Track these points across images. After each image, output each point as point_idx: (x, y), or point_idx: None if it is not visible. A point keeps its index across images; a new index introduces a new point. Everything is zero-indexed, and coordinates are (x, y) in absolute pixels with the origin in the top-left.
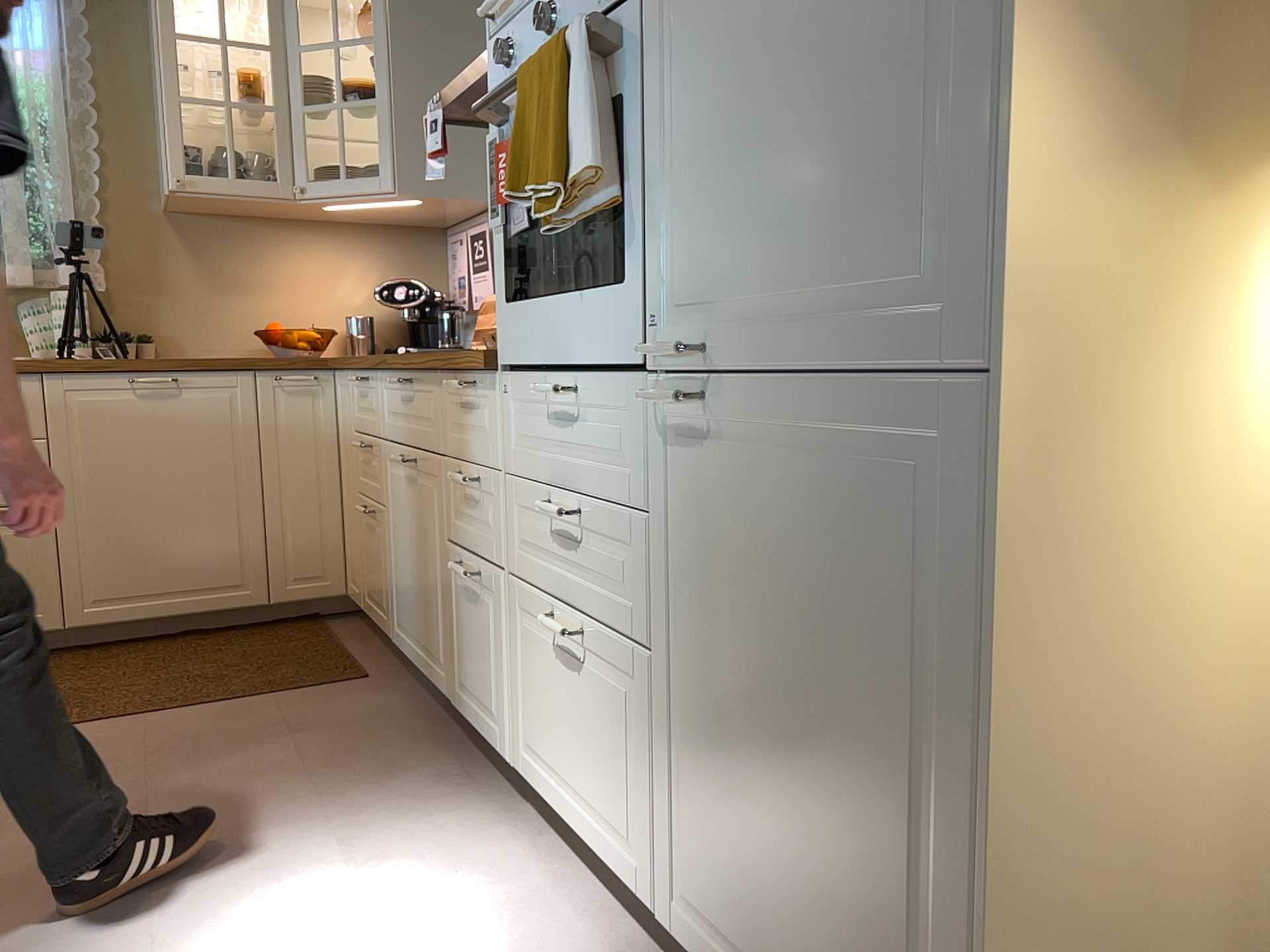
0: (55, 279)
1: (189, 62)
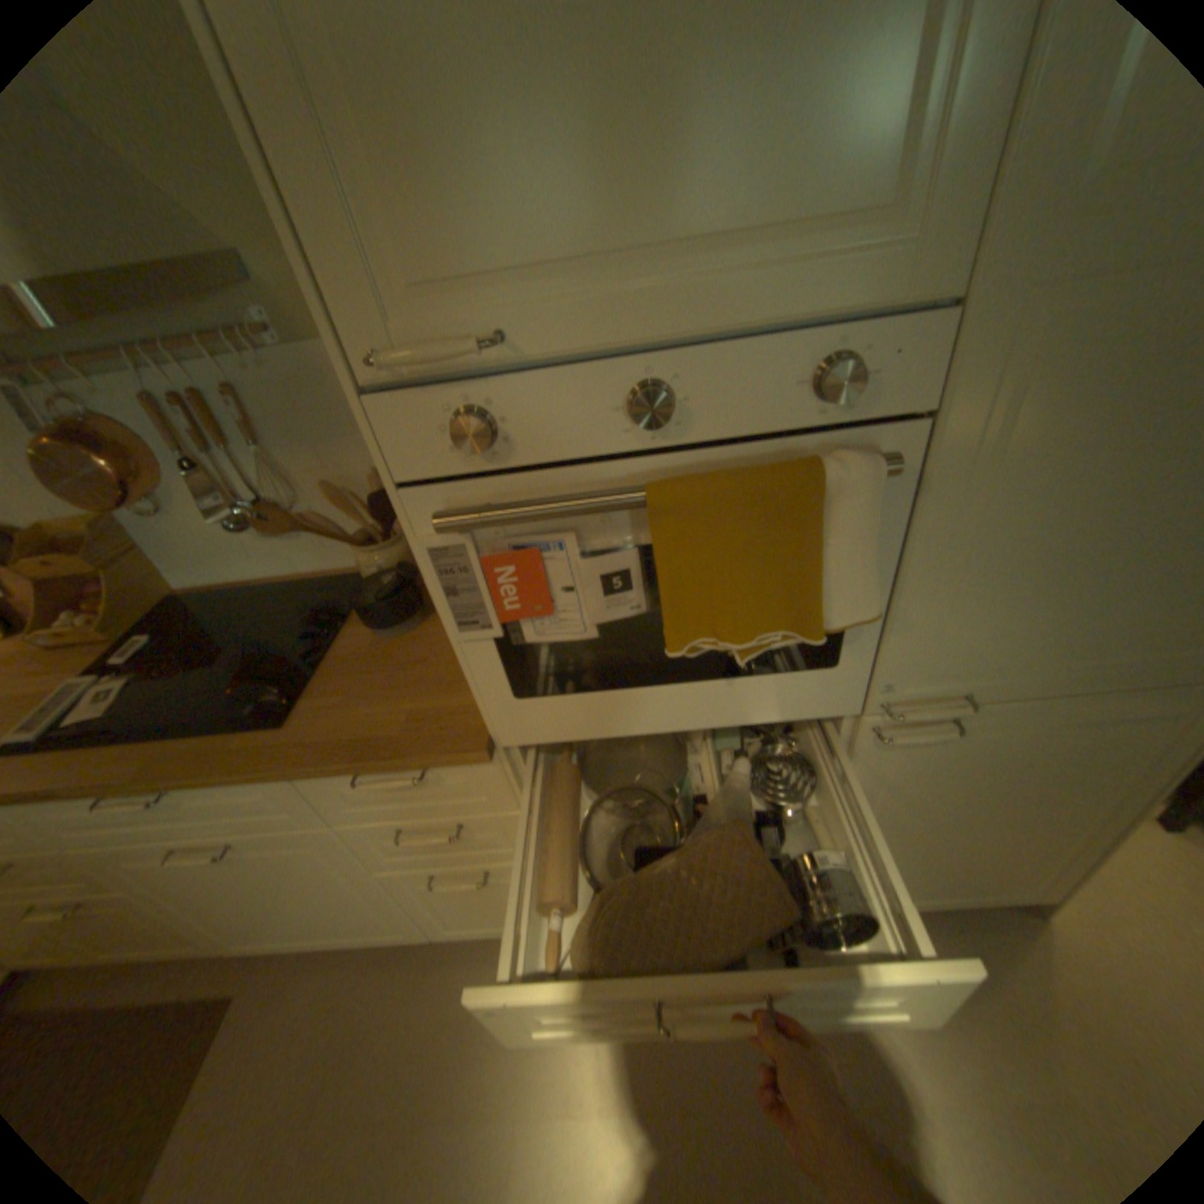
0: None
1: None
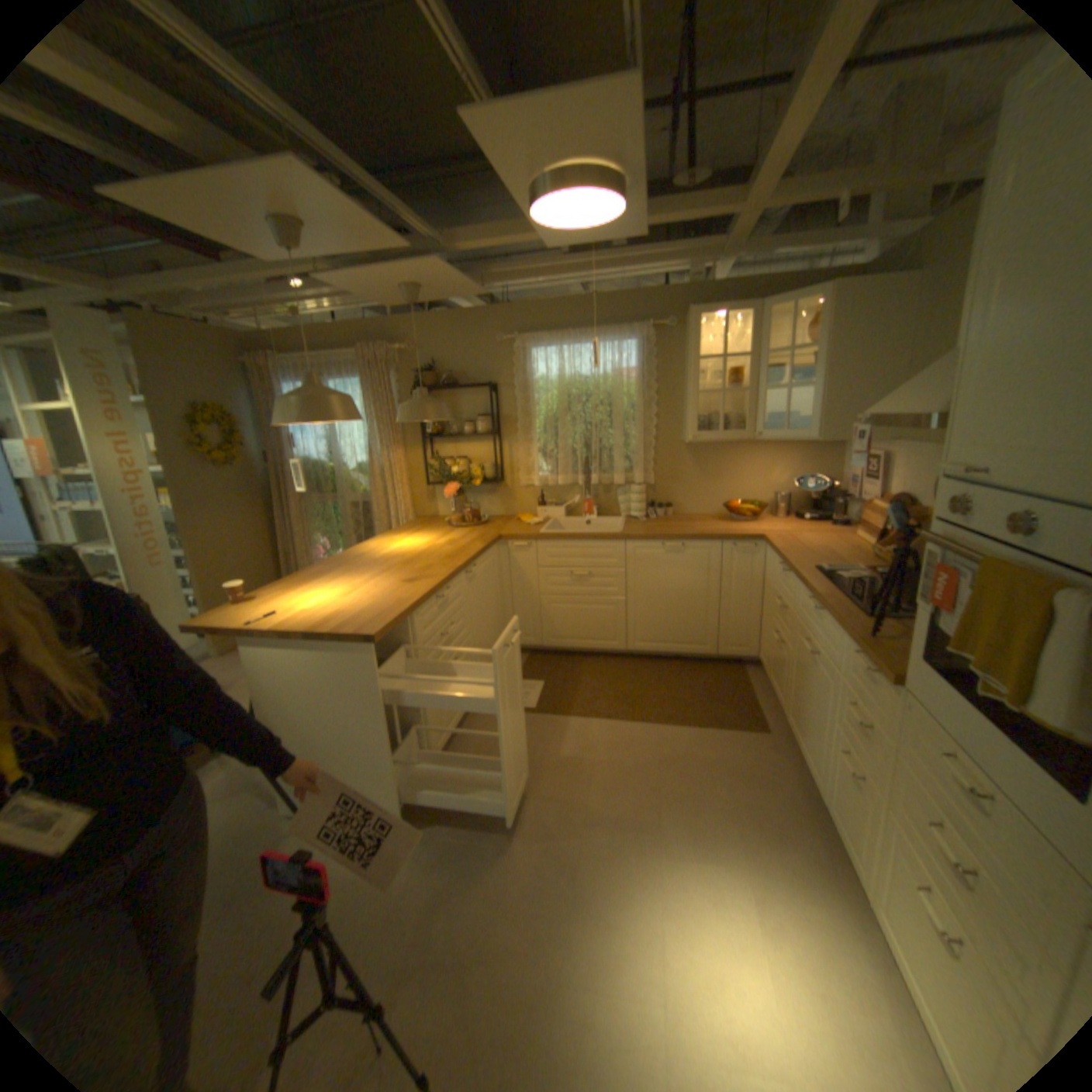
0: (631, 478)
1: (703, 367)
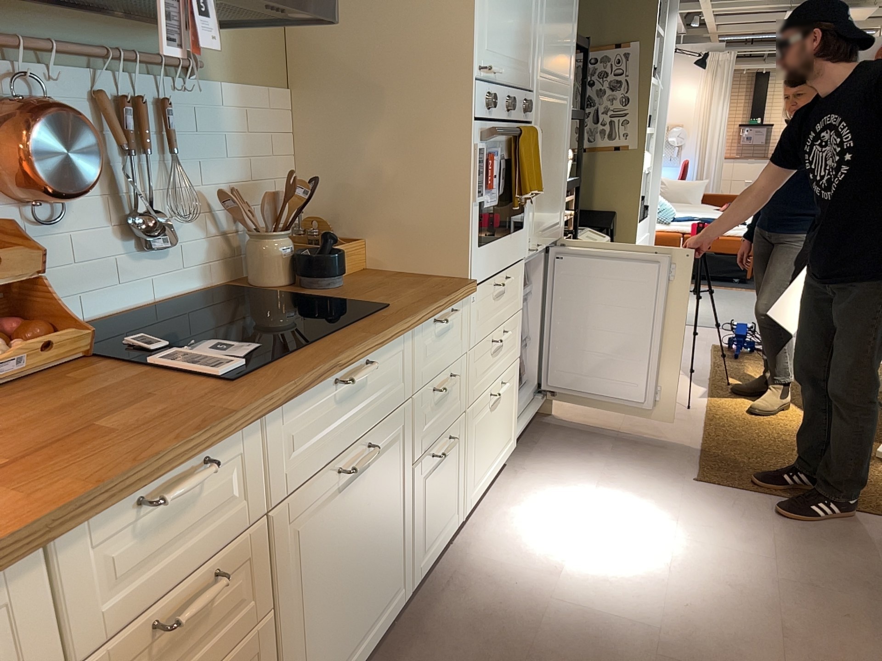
0: None
1: None
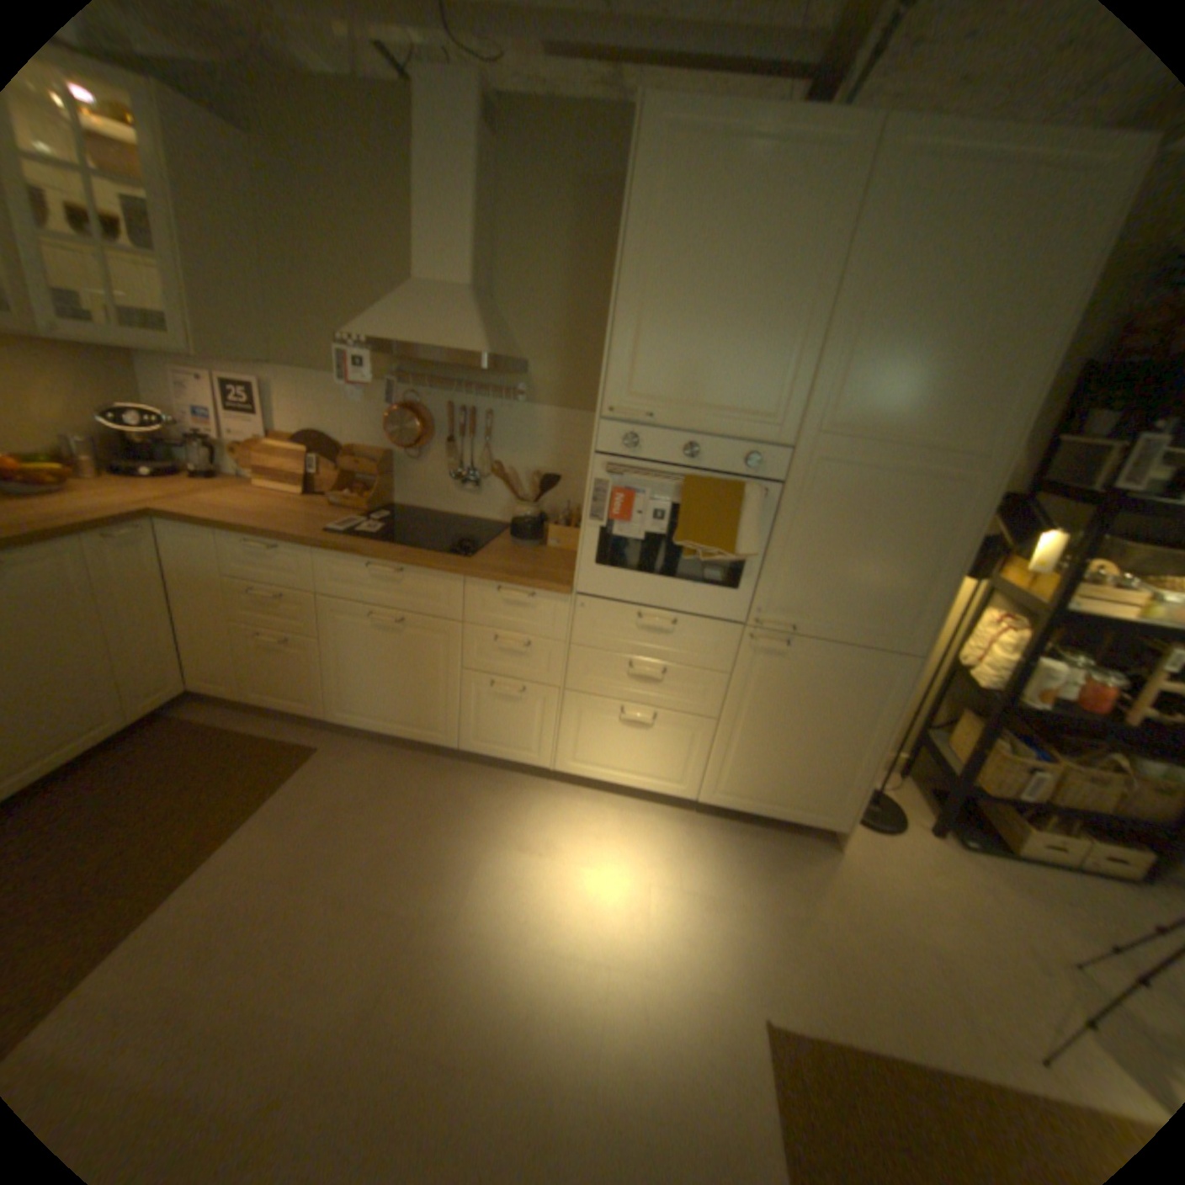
0: None
1: None
